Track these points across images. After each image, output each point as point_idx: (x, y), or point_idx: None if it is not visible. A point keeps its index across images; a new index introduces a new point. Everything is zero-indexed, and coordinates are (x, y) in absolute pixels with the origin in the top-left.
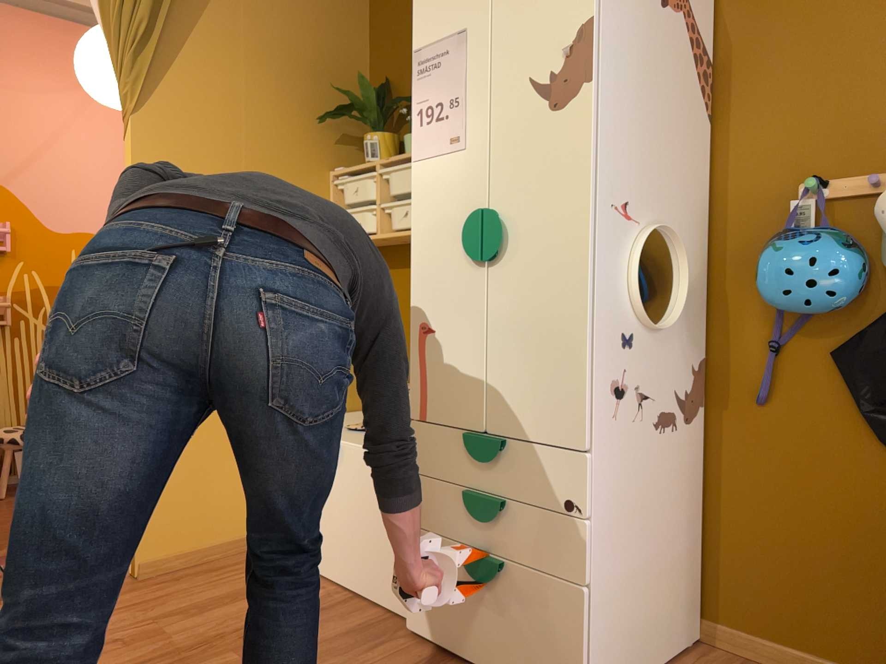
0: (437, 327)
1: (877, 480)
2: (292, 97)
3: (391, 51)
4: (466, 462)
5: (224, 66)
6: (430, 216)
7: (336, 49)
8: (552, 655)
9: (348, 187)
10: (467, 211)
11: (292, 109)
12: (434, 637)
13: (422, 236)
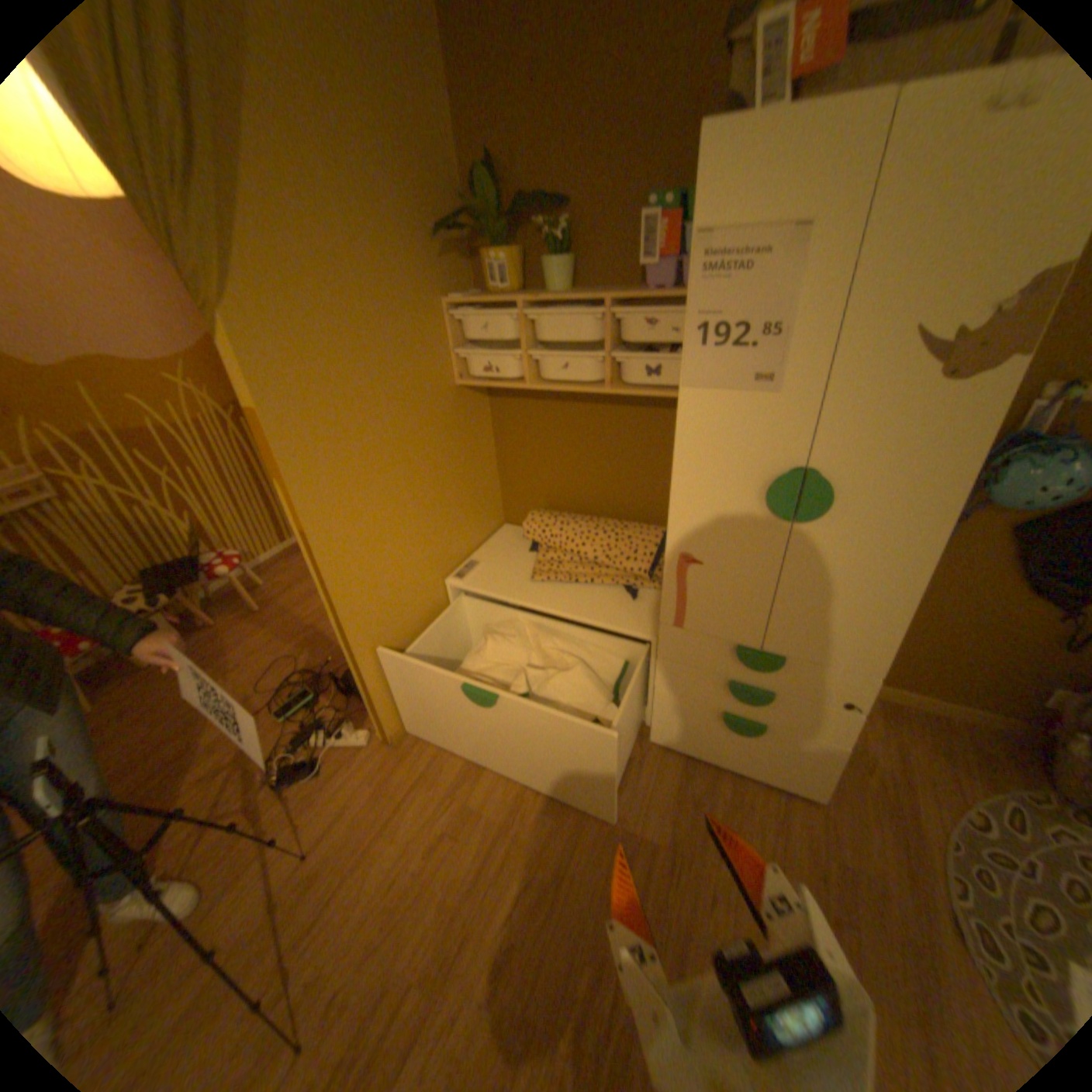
0: (705, 561)
1: (1010, 608)
2: (384, 202)
3: (486, 101)
4: (730, 662)
5: (297, 173)
6: (706, 456)
7: (413, 100)
8: (803, 774)
9: (473, 322)
10: (770, 465)
11: (389, 222)
12: (680, 749)
13: (690, 474)
